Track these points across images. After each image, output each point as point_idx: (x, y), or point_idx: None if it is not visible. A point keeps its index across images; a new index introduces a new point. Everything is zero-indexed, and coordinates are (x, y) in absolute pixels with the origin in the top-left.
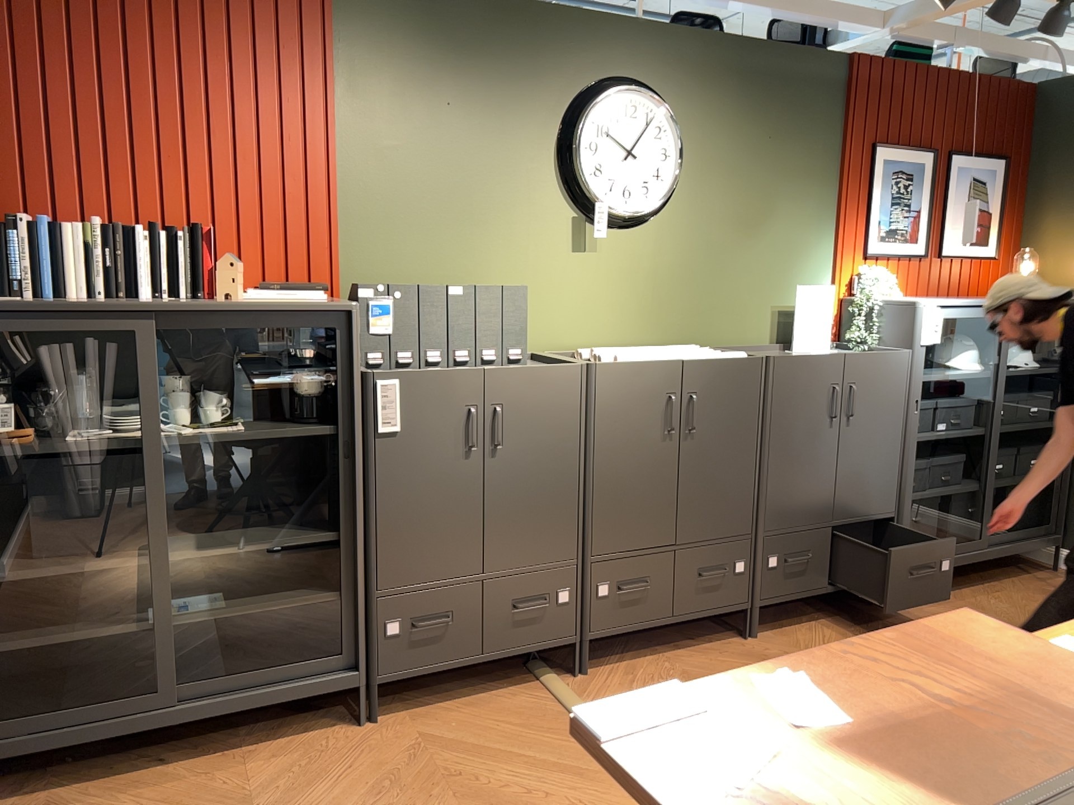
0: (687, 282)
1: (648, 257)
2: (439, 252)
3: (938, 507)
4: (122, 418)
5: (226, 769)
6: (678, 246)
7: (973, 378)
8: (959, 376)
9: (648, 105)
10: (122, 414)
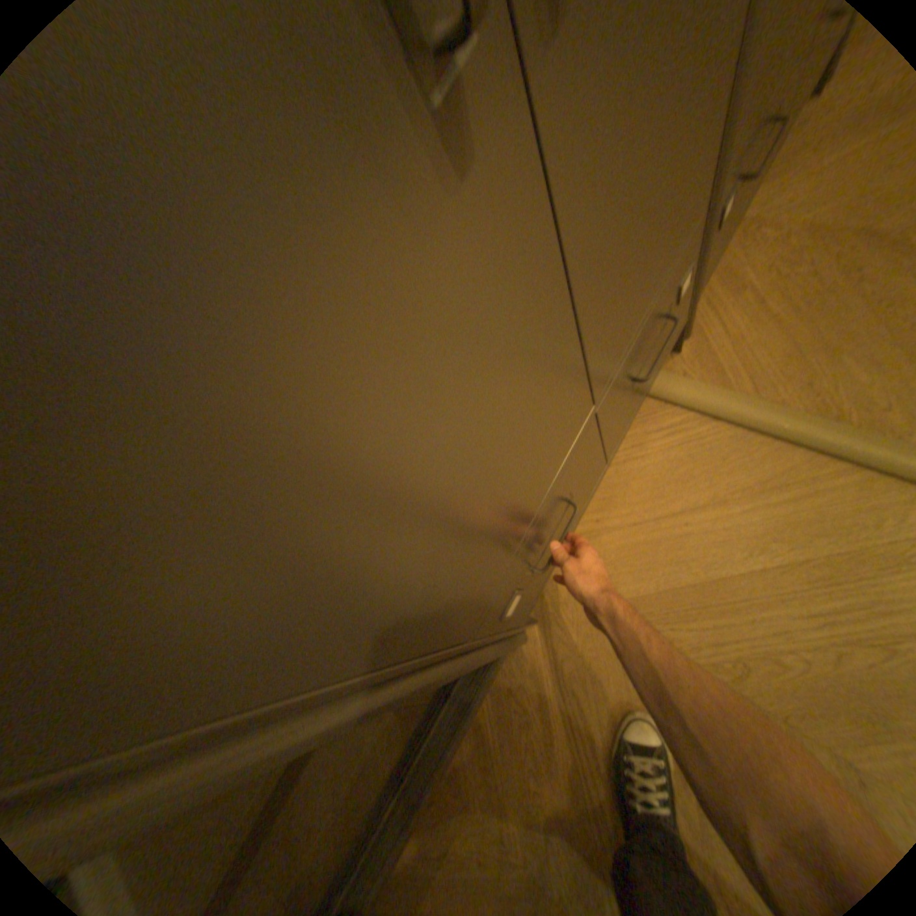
0: None
1: None
2: None
3: None
4: None
5: (458, 834)
6: None
7: None
8: None
9: None
10: None
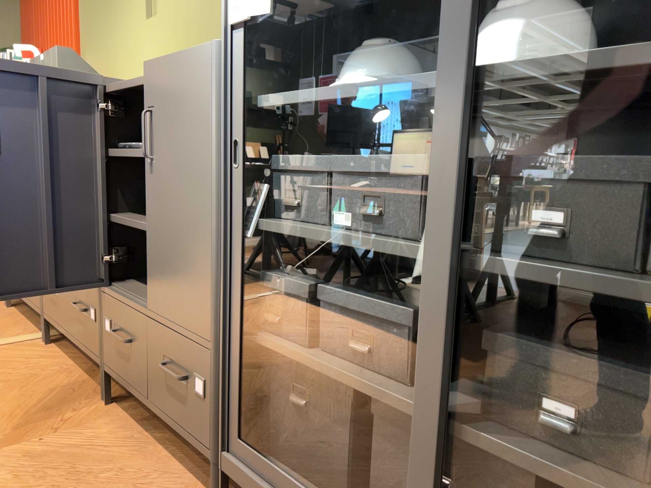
0: (206, 25)
1: (181, 9)
2: (103, 43)
3: (349, 409)
4: None
5: None
6: None
7: (398, 90)
8: (352, 88)
9: None
10: None
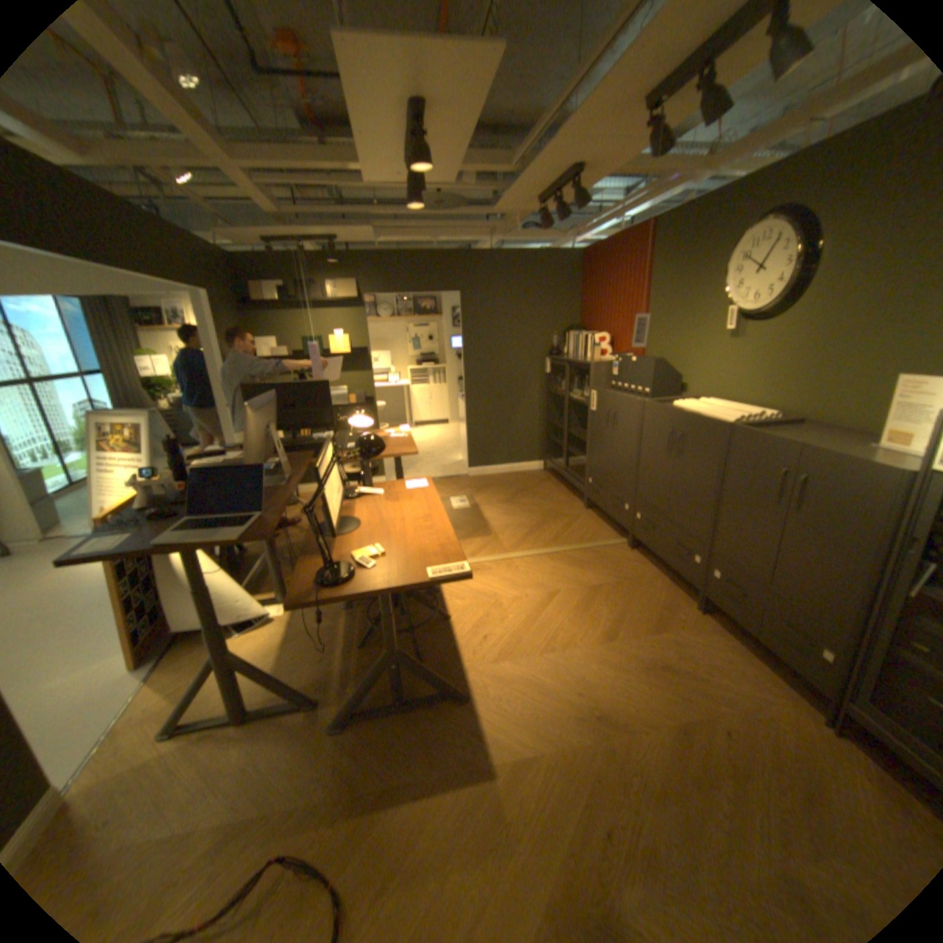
0: (808, 361)
1: (778, 341)
2: (674, 339)
3: None
4: (577, 391)
5: (561, 493)
6: (805, 332)
7: None
8: None
9: (780, 224)
10: (583, 390)
